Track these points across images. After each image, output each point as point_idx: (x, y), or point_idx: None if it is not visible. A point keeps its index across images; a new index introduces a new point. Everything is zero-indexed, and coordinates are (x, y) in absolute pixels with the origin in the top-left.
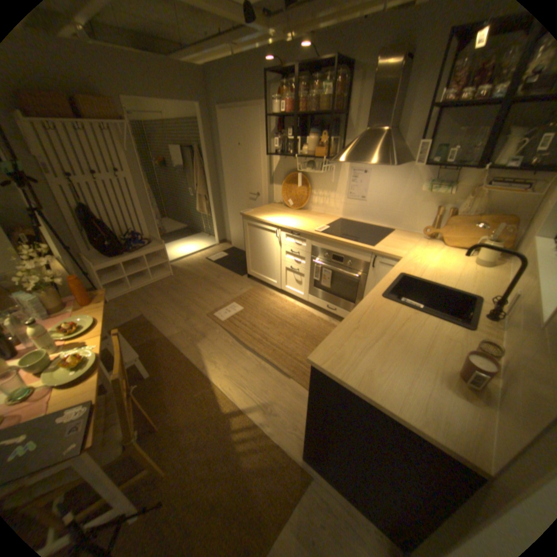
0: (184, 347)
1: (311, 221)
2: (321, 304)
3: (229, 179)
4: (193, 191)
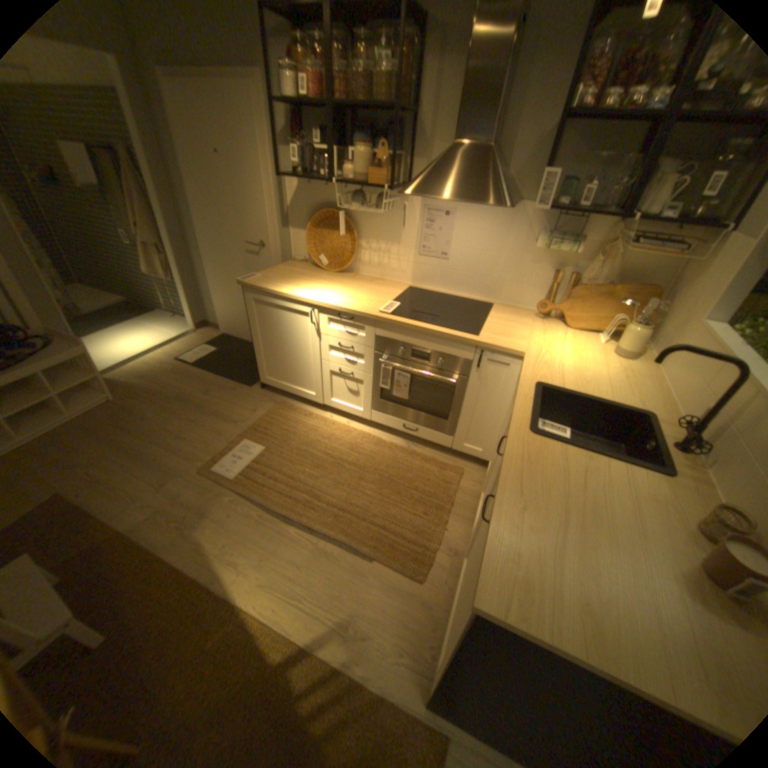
0: (165, 546)
1: (367, 294)
2: (394, 424)
3: (204, 216)
4: (130, 235)
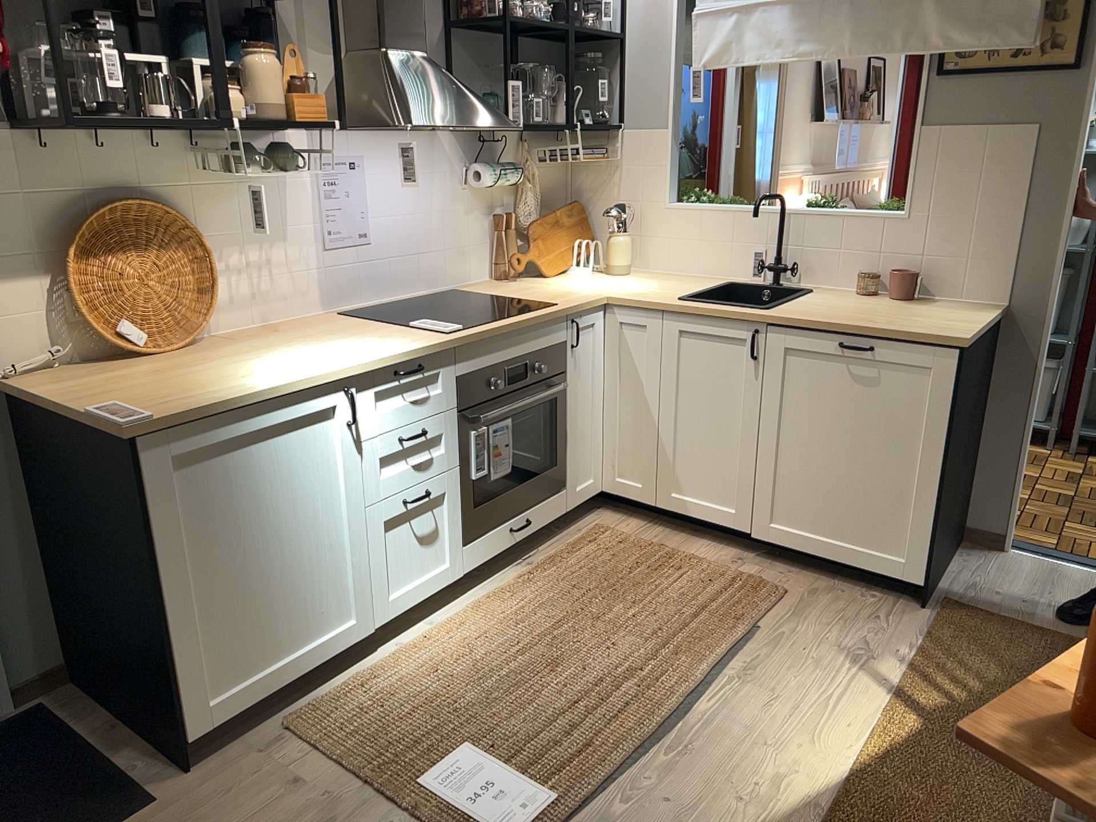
0: None
1: (345, 336)
2: (499, 543)
3: None
4: None
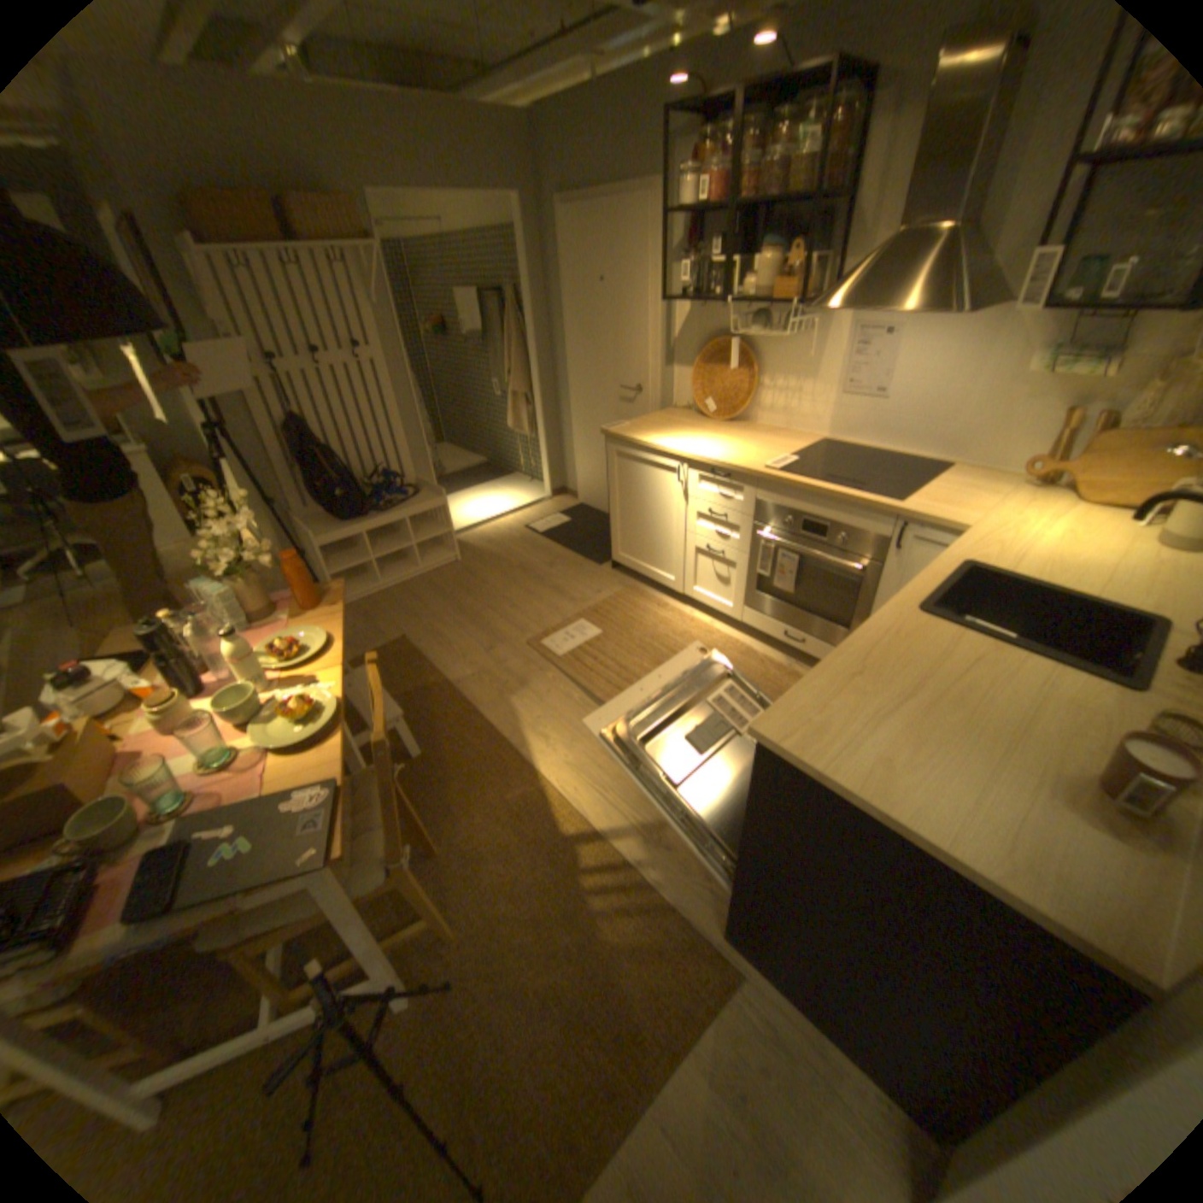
0: (485, 703)
1: (757, 446)
2: (772, 629)
3: (578, 358)
4: (501, 385)
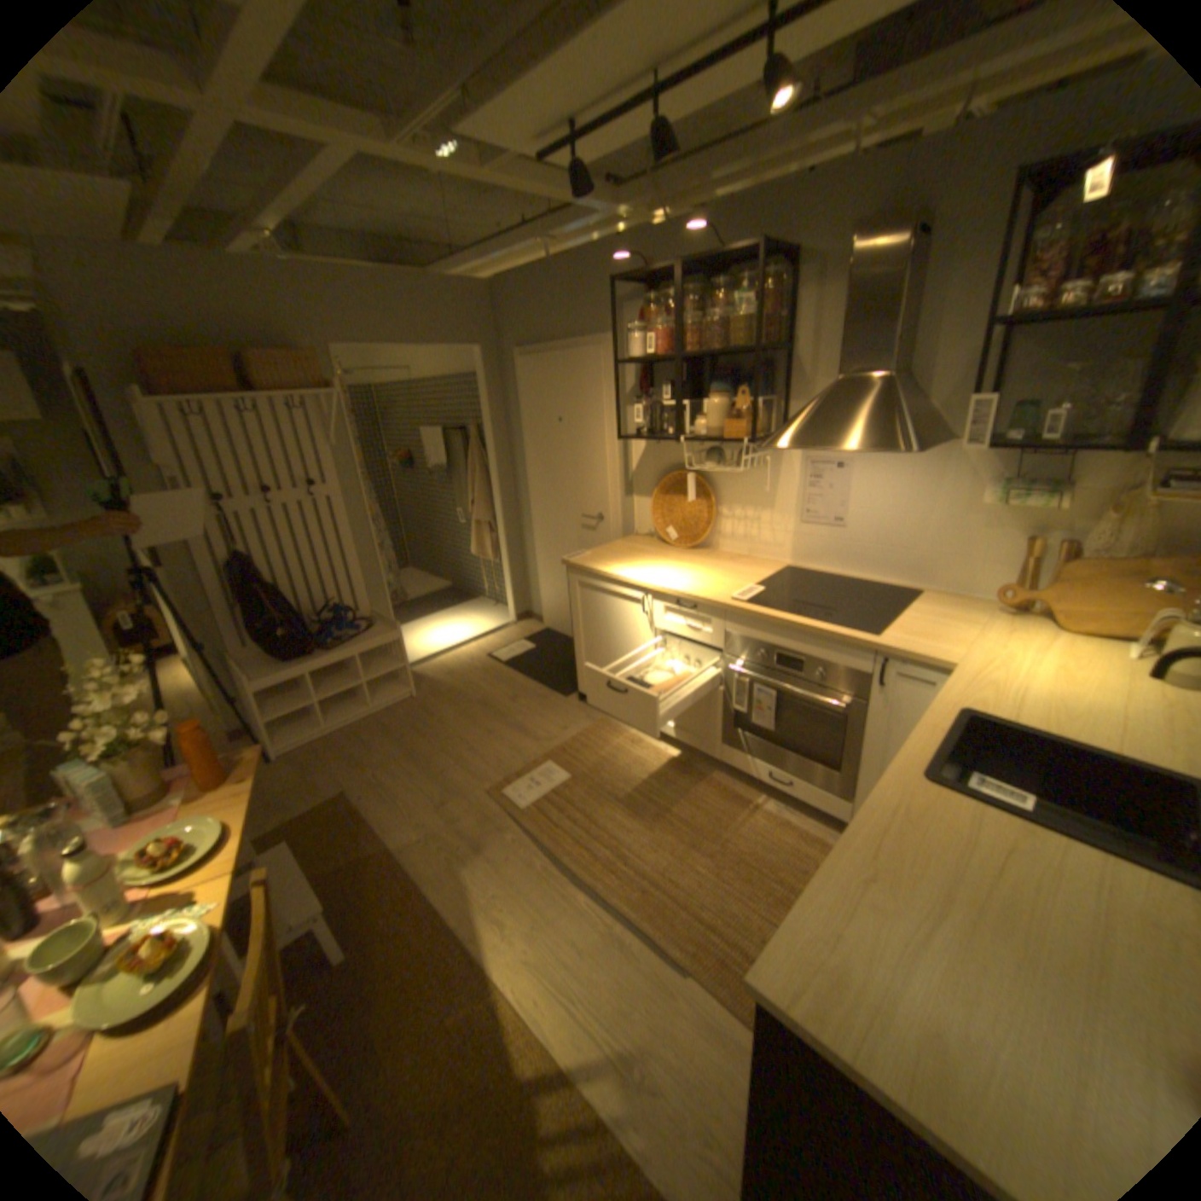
0: (429, 879)
1: (721, 575)
2: (755, 769)
3: (539, 488)
4: (465, 513)
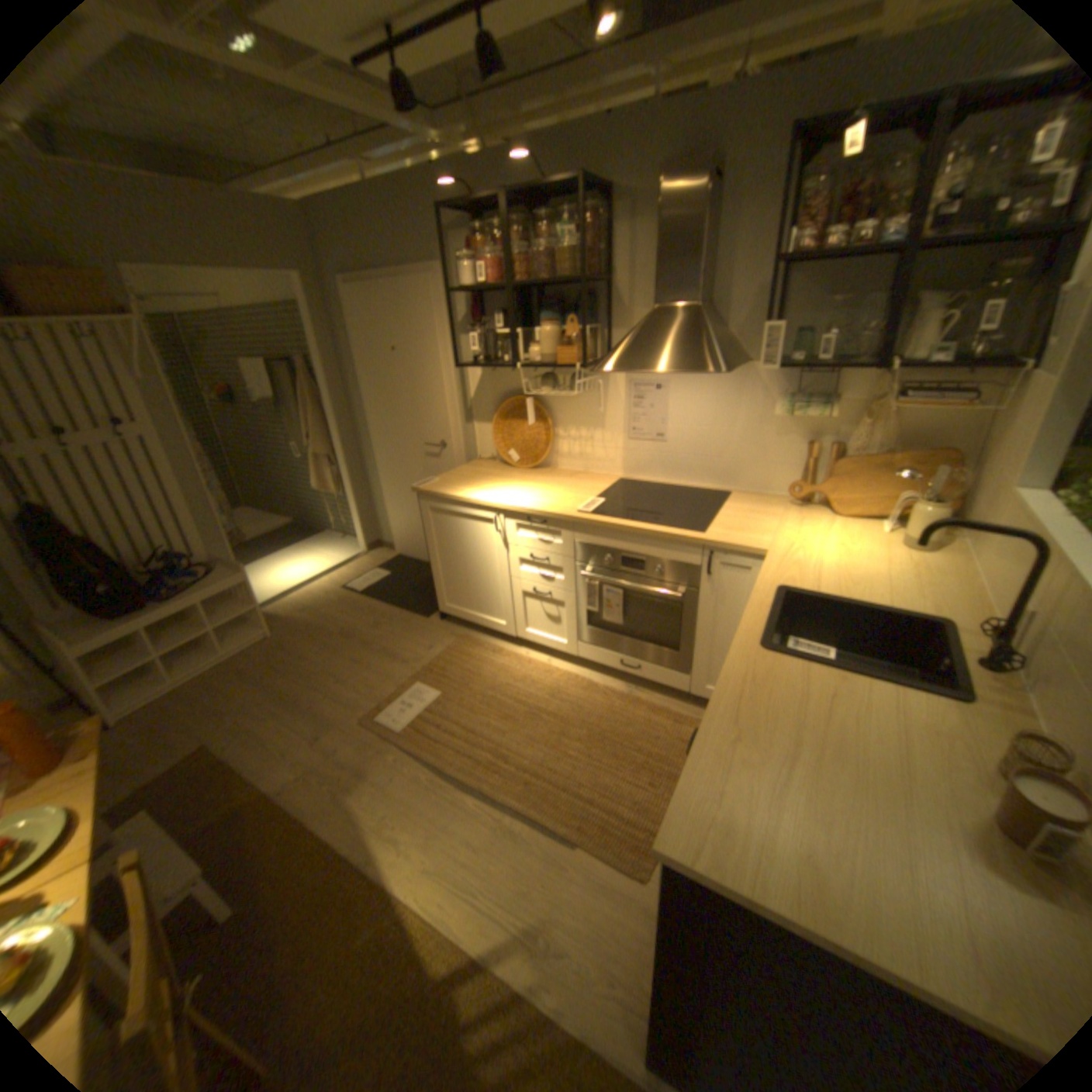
0: (314, 816)
1: (564, 491)
2: (608, 660)
3: (377, 420)
4: (299, 448)
